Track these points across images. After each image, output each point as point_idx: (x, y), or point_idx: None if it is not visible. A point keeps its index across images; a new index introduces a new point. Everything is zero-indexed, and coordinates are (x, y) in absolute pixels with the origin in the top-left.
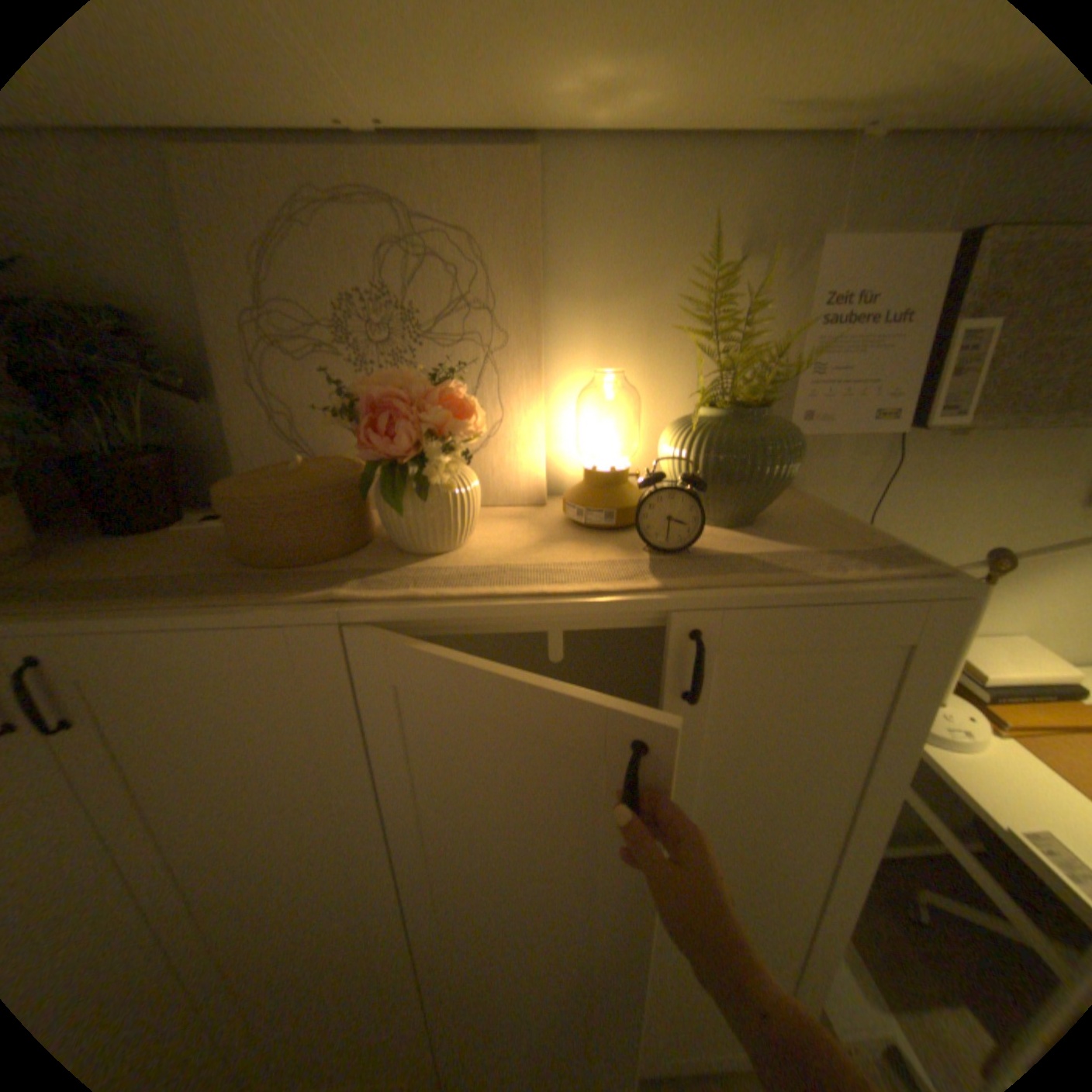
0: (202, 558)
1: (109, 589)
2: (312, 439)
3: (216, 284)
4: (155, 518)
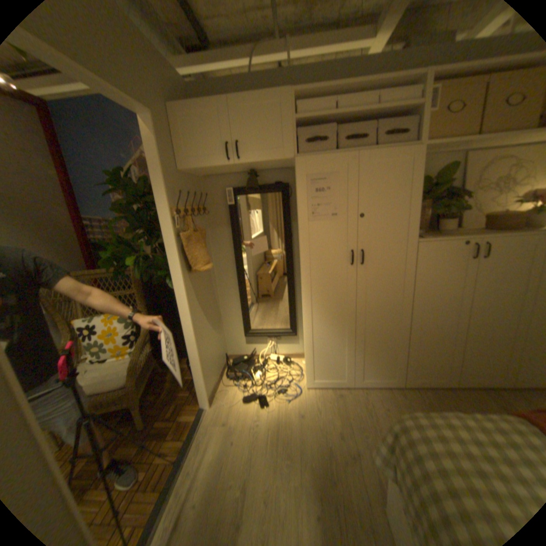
0: (492, 231)
1: (493, 233)
2: (484, 210)
3: (472, 179)
4: (456, 228)
